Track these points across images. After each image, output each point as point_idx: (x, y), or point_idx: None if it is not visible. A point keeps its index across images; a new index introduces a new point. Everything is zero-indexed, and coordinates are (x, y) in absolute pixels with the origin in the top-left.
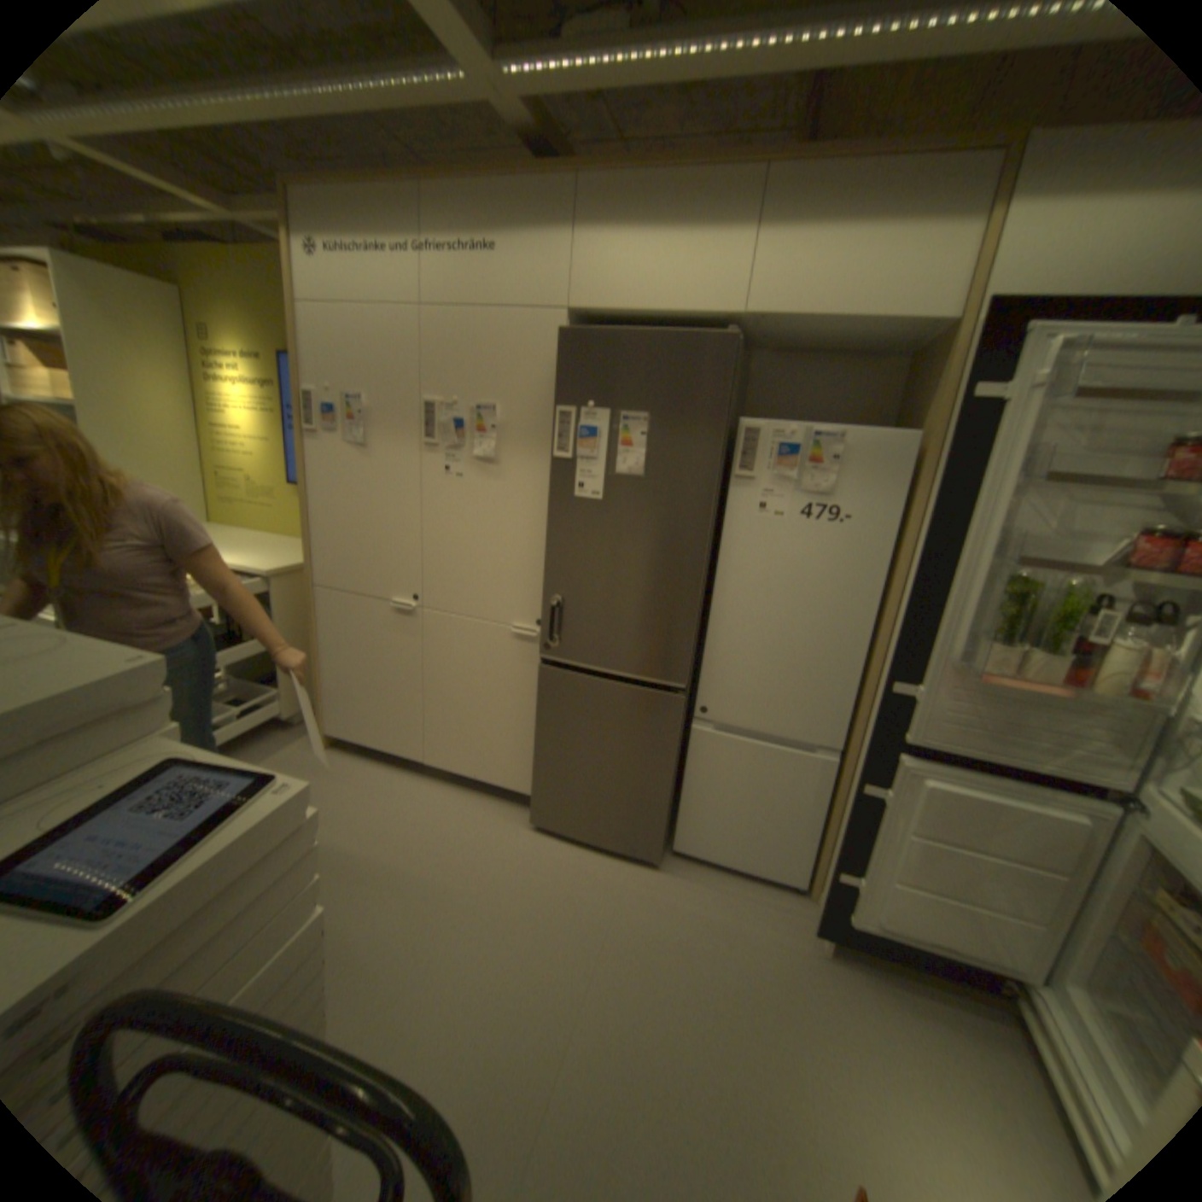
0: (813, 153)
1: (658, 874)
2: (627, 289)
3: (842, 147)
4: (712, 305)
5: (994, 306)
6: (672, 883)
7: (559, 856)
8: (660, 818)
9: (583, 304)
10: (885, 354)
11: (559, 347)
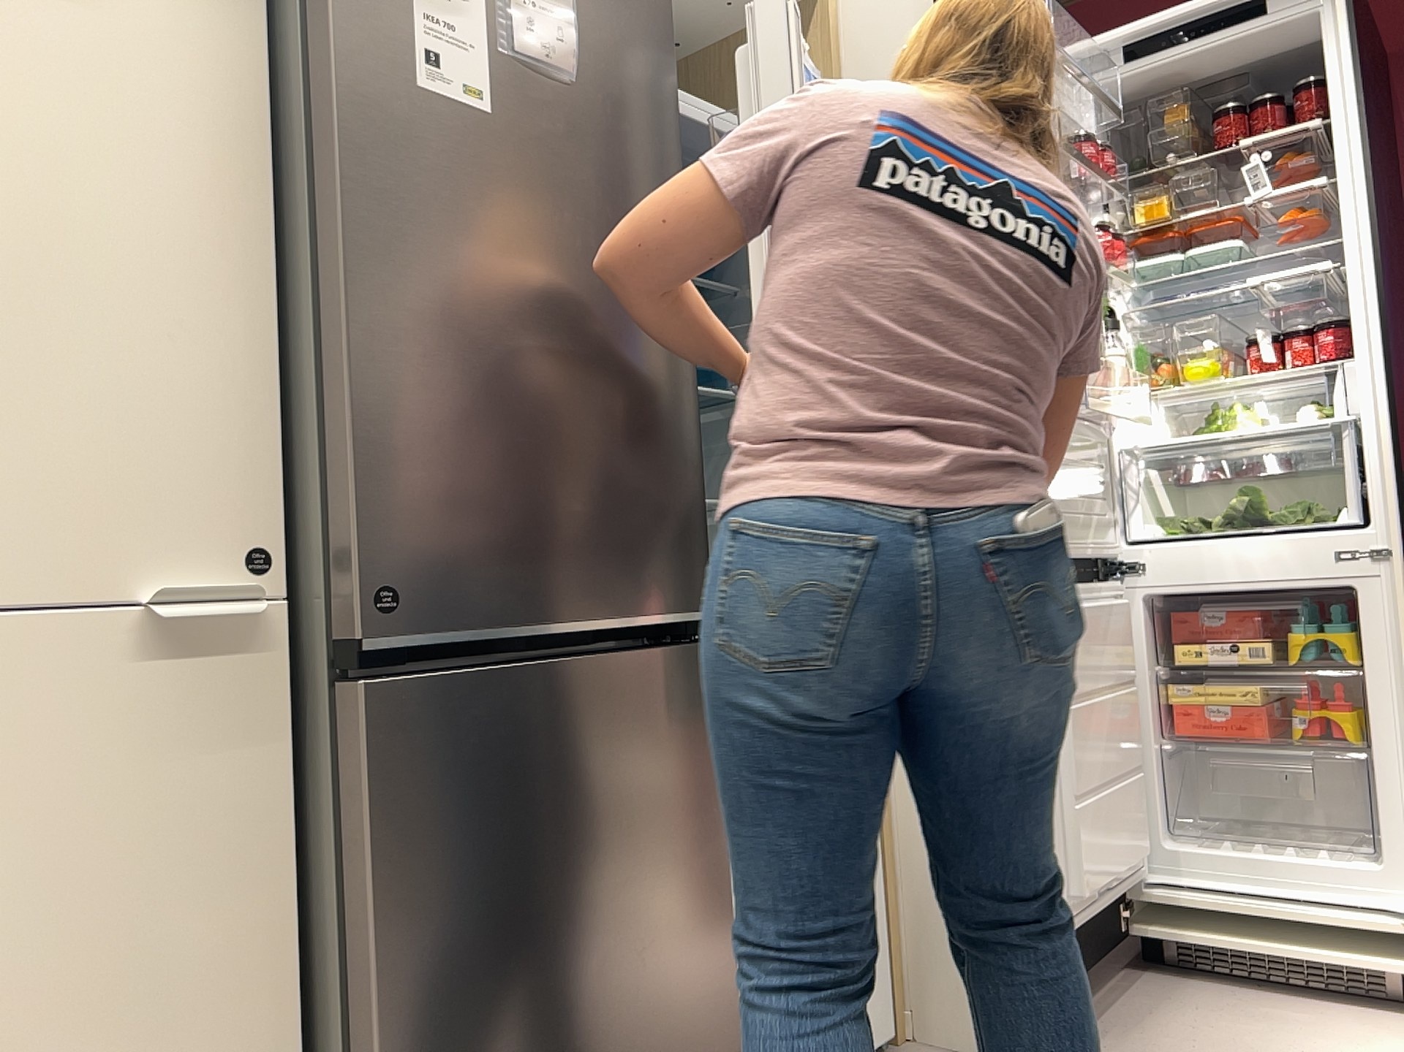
0: None
1: None
2: None
3: None
4: None
5: None
6: None
7: None
8: (721, 1036)
9: None
10: None
11: None
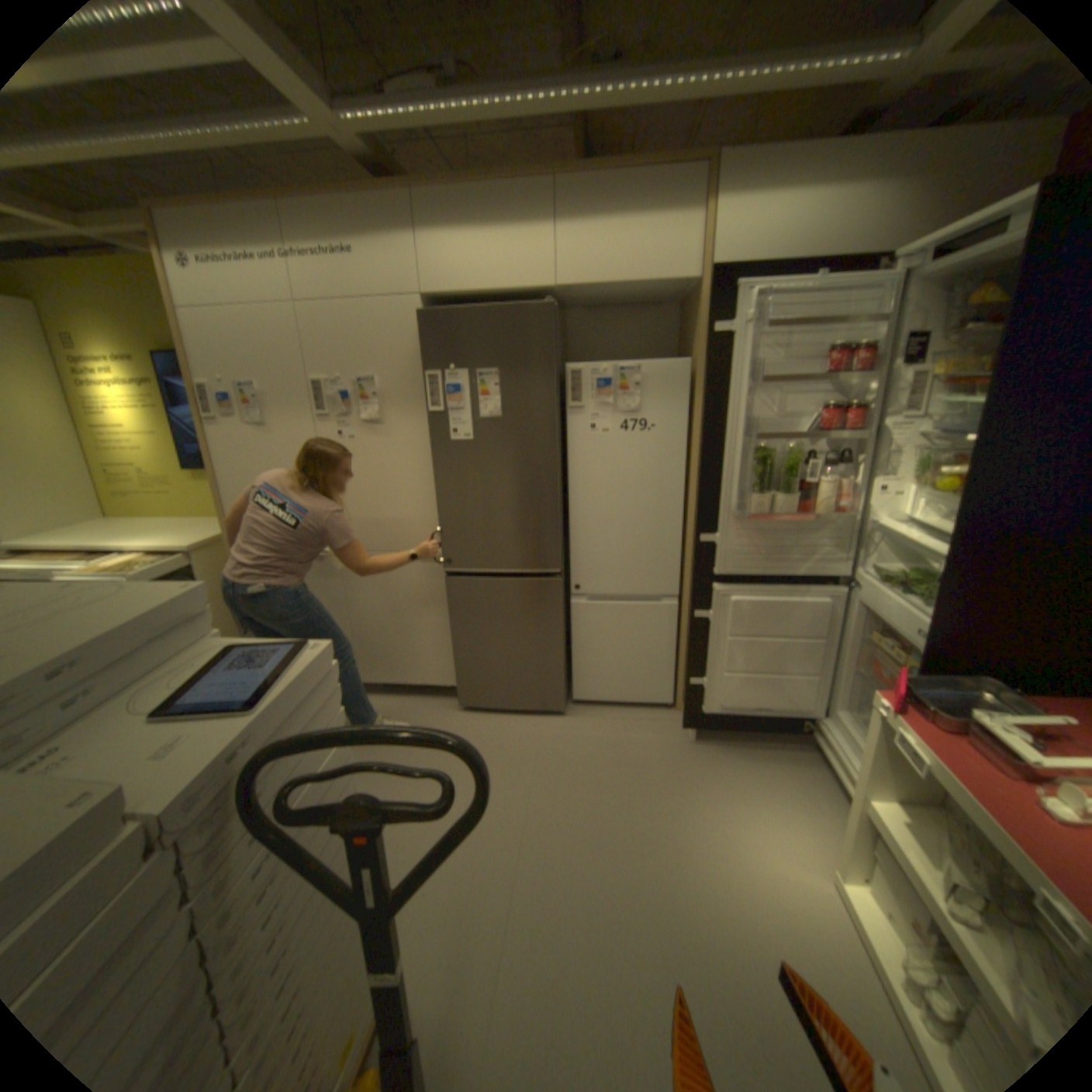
0: (584, 168)
1: (564, 718)
2: (464, 276)
3: (603, 163)
4: (531, 283)
5: (720, 268)
6: (576, 722)
7: (487, 723)
8: (559, 675)
9: (431, 289)
10: (662, 303)
11: (419, 326)
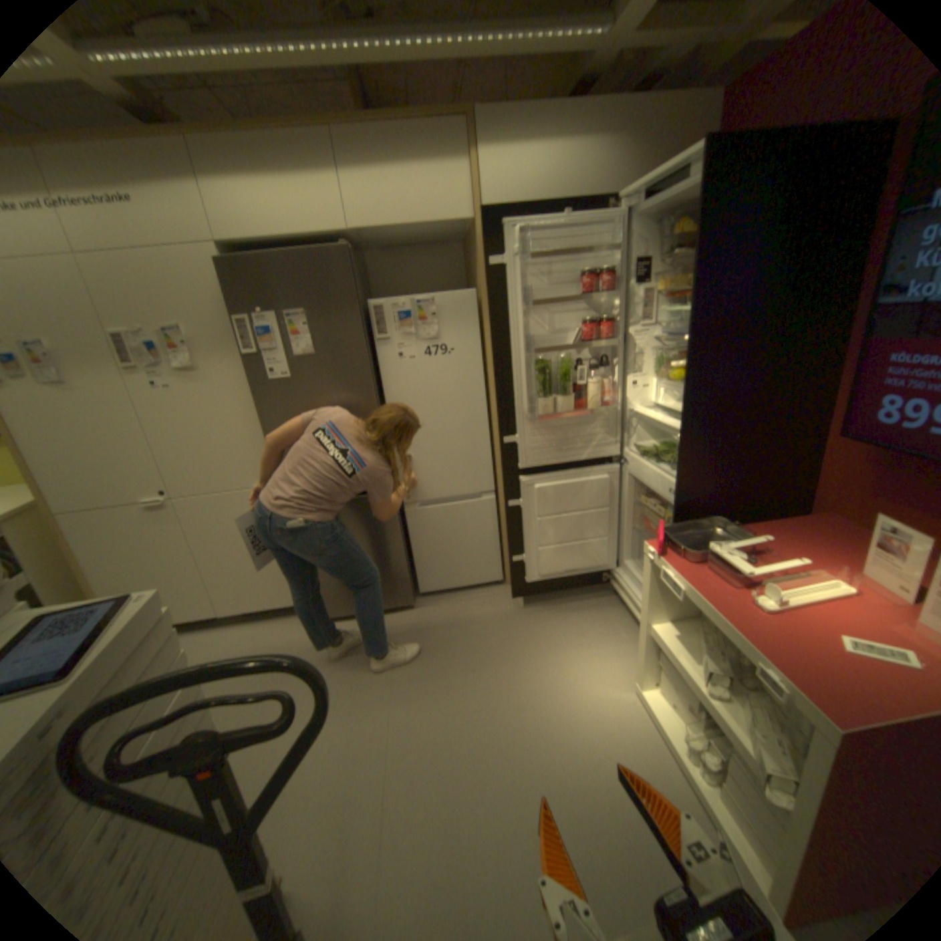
0: (356, 119)
1: (414, 610)
2: (256, 222)
3: (373, 115)
4: (323, 227)
5: (488, 210)
6: (425, 611)
7: (346, 629)
8: (404, 575)
9: (225, 236)
10: (447, 242)
11: (217, 272)
